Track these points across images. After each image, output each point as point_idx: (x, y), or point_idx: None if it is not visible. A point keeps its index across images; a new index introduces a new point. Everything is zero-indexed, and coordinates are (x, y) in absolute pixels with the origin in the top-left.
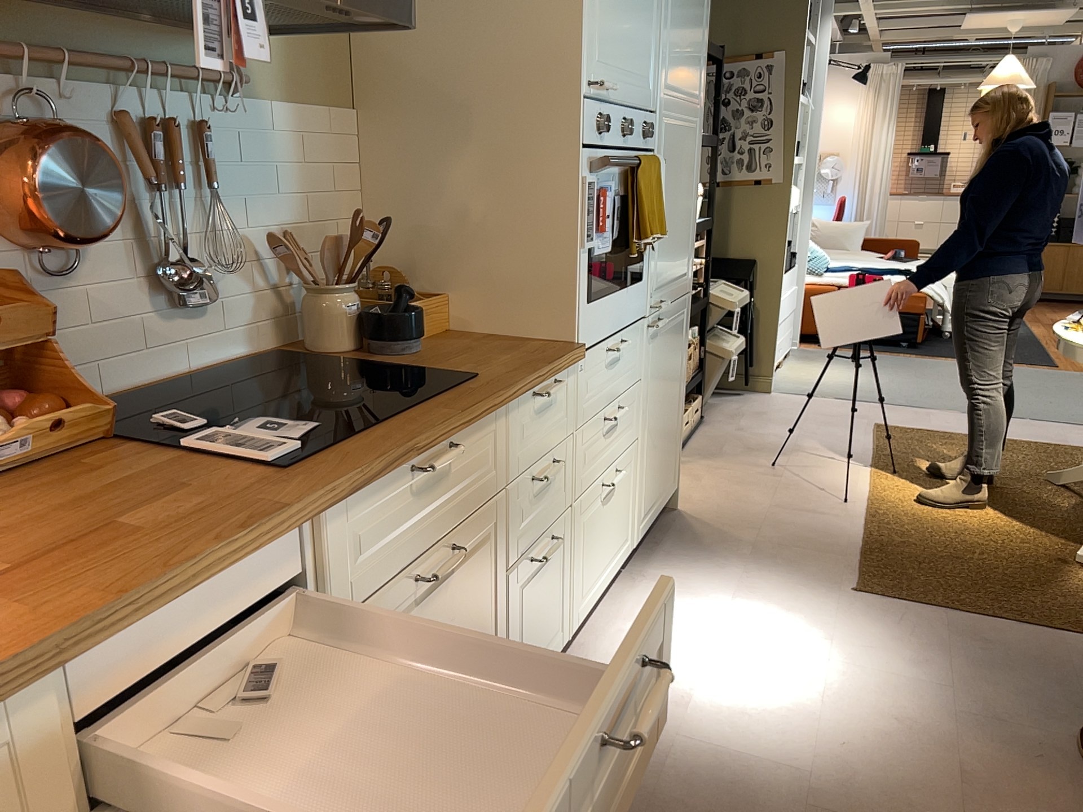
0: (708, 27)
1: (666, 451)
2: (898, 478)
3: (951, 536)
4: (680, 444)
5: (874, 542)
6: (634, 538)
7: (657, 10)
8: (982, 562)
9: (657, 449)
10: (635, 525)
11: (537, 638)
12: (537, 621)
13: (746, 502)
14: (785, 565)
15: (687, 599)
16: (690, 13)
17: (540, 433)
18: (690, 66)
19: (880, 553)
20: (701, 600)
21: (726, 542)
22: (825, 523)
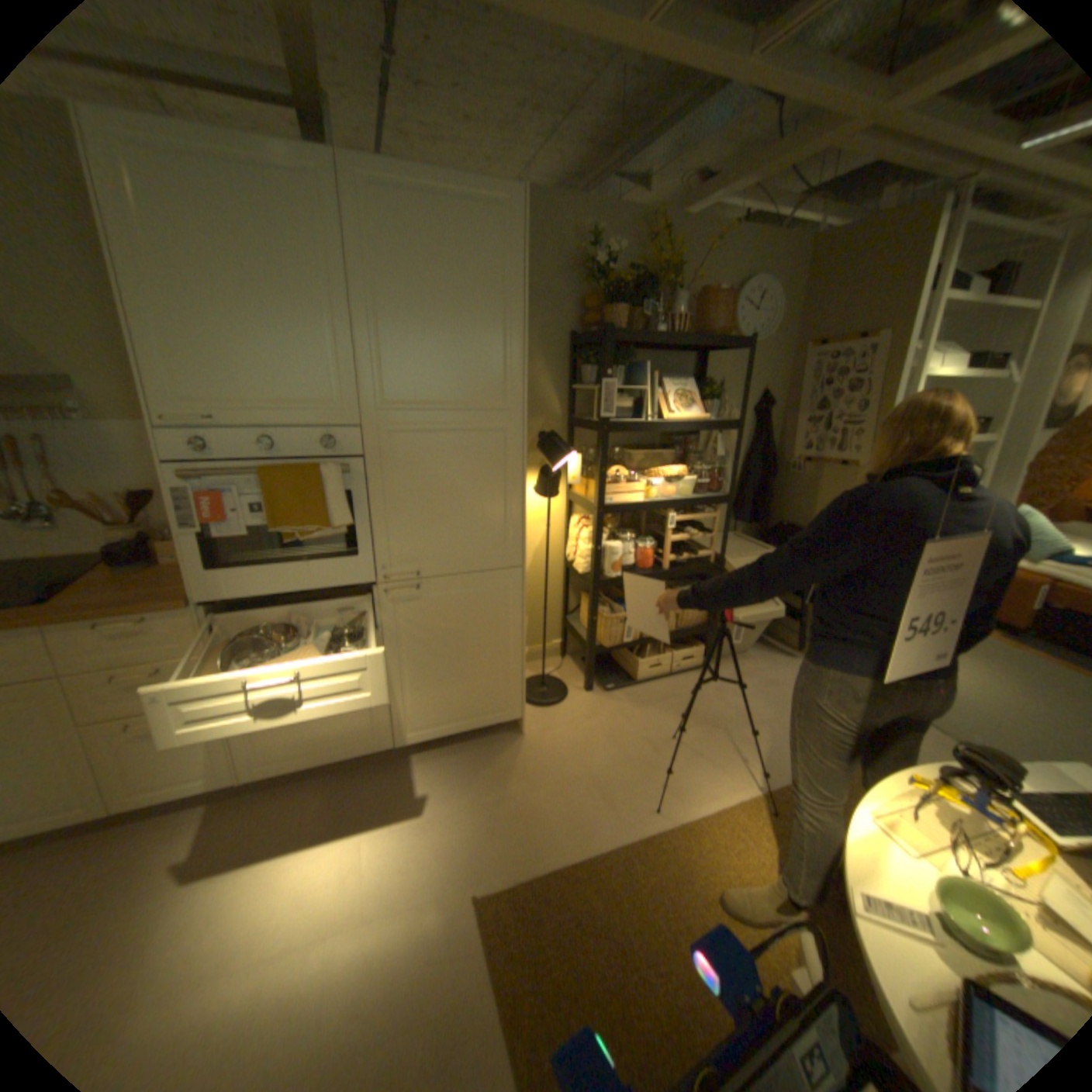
0: (525, 333)
1: (475, 689)
2: (769, 830)
3: (677, 935)
4: (523, 687)
5: (591, 875)
6: (394, 743)
7: (337, 338)
8: (644, 994)
9: (444, 685)
10: (393, 734)
11: (158, 778)
12: (155, 767)
13: (578, 761)
14: (482, 837)
15: (375, 811)
16: (448, 328)
17: (120, 652)
18: (464, 374)
19: (569, 891)
20: (380, 818)
21: (492, 785)
22: (596, 824)
